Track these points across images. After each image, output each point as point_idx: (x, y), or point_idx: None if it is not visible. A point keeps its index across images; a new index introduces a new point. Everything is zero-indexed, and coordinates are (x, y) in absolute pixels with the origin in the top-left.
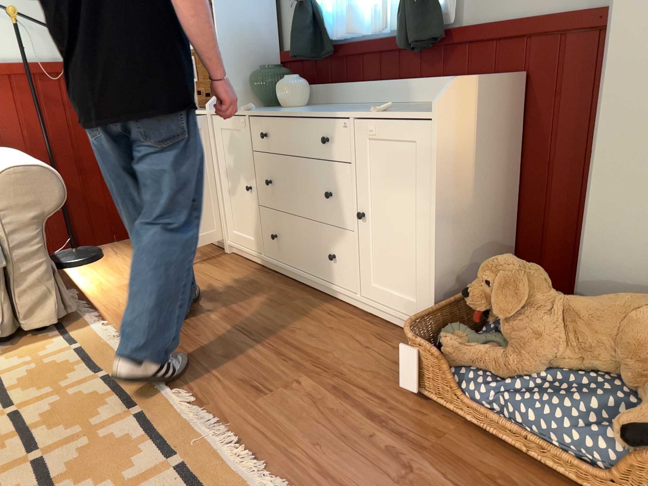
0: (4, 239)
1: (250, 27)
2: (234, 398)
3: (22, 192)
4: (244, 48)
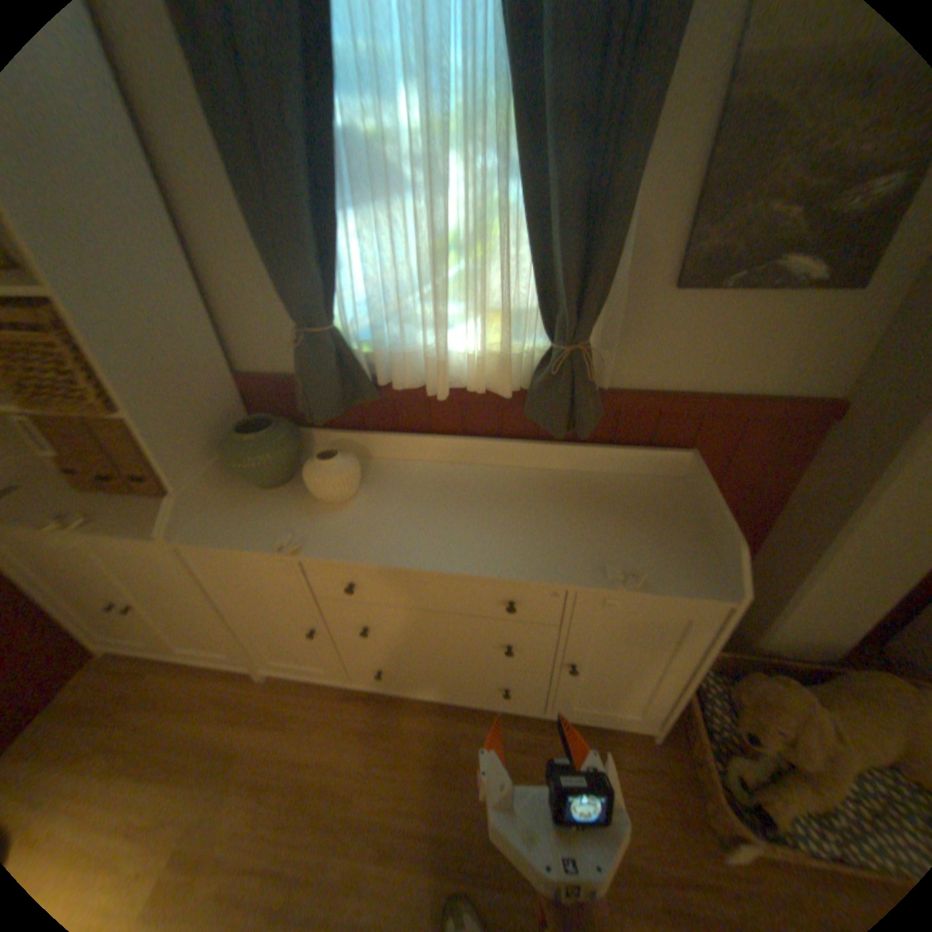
0: None
1: (180, 353)
2: None
3: None
4: (183, 396)
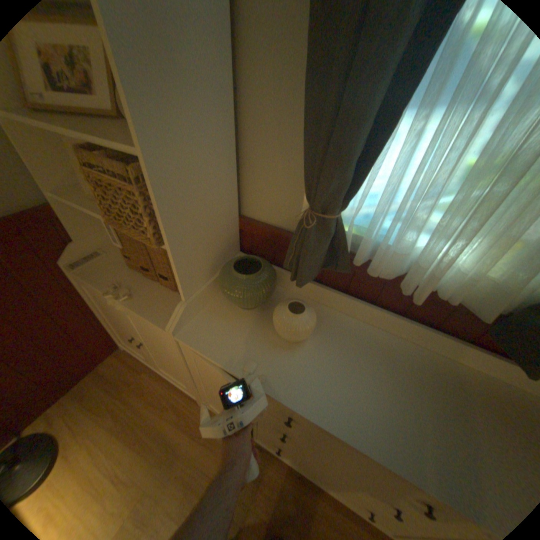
0: None
1: (212, 204)
2: None
3: None
4: (206, 236)
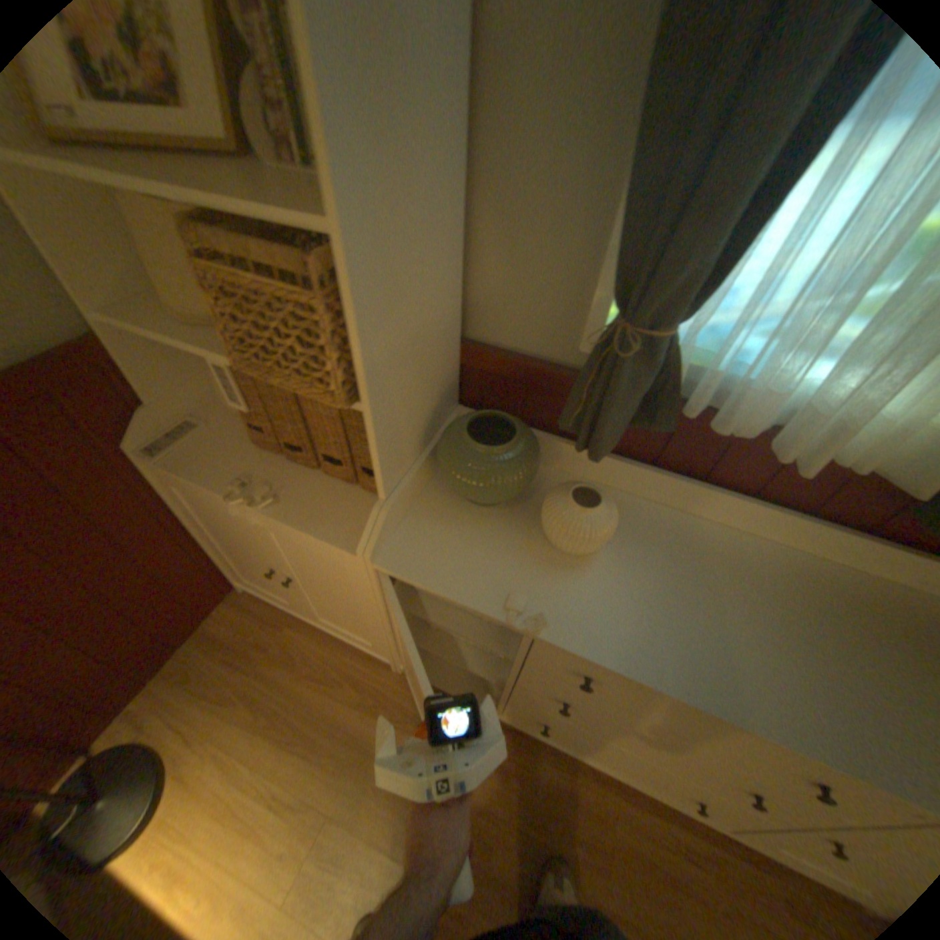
0: None
1: (432, 320)
2: None
3: None
4: (420, 380)
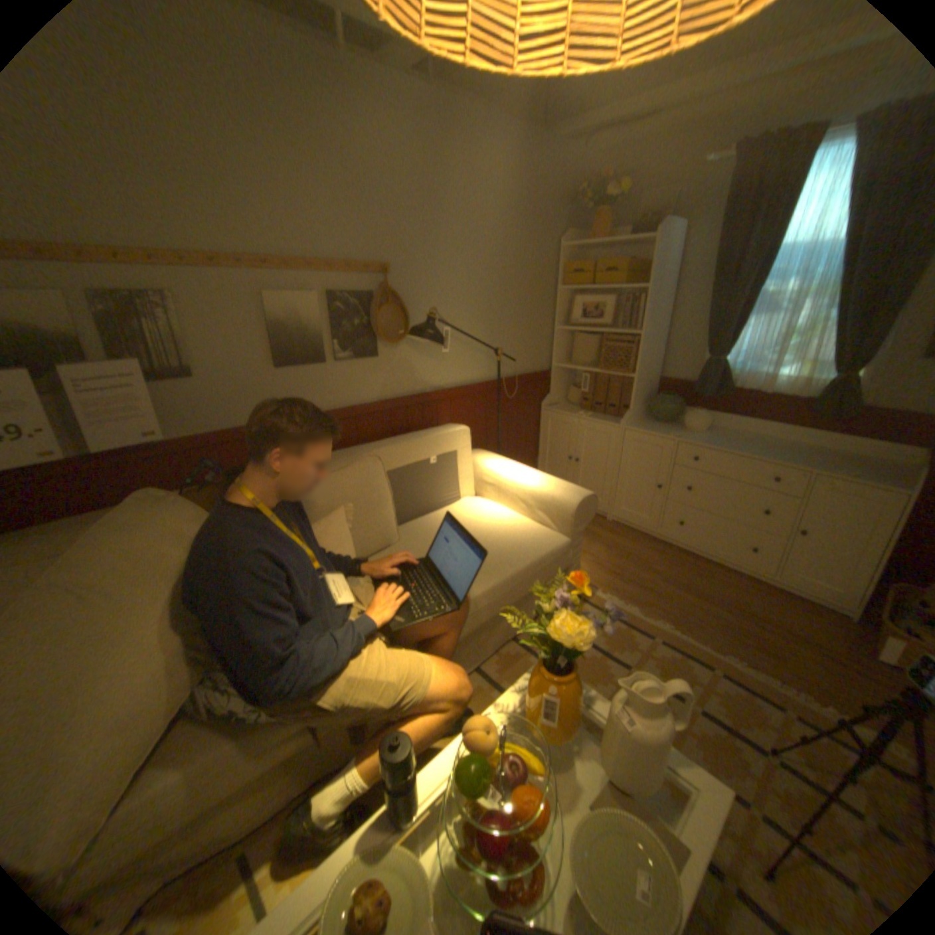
0: (571, 545)
1: (652, 363)
2: (770, 664)
3: (584, 513)
4: (646, 378)
